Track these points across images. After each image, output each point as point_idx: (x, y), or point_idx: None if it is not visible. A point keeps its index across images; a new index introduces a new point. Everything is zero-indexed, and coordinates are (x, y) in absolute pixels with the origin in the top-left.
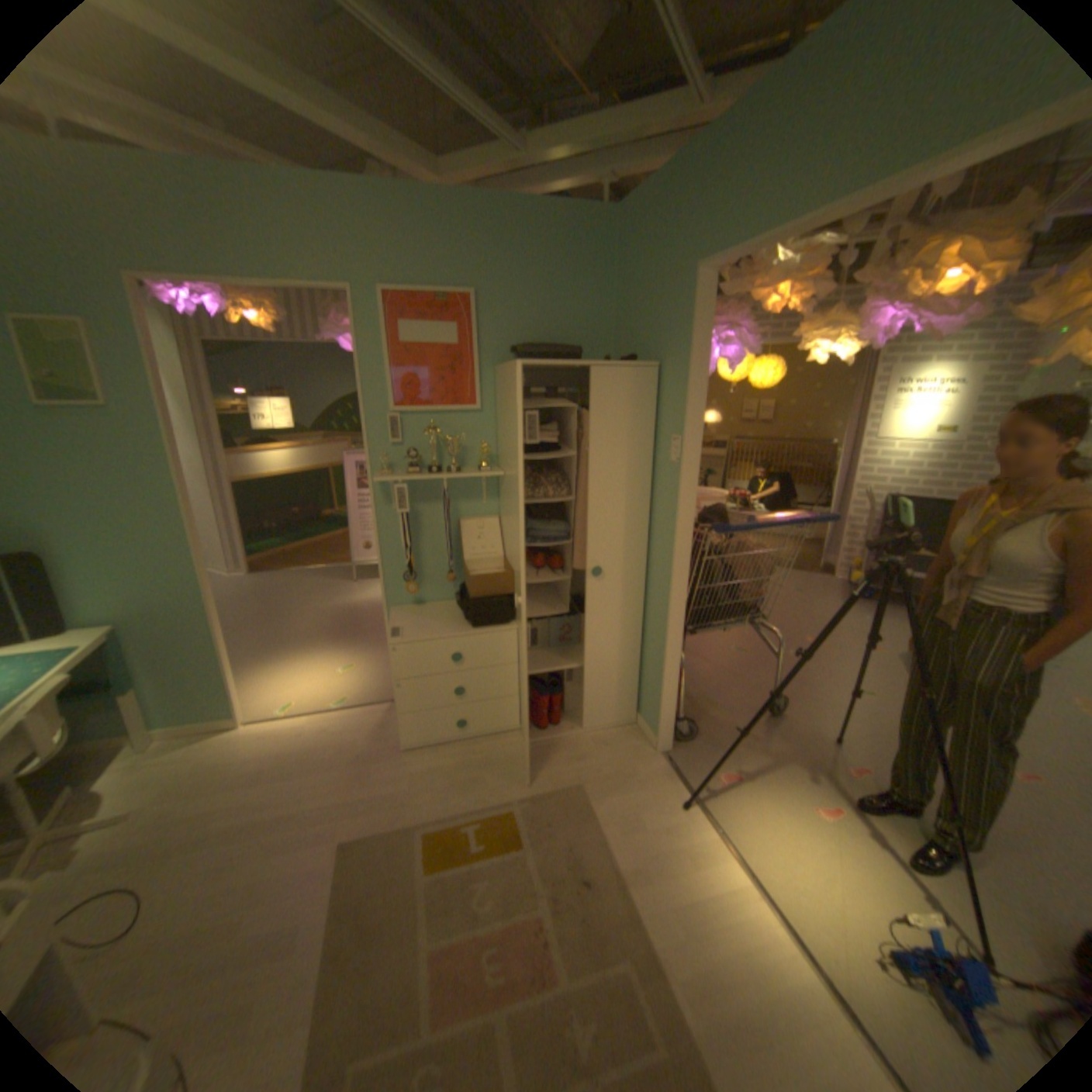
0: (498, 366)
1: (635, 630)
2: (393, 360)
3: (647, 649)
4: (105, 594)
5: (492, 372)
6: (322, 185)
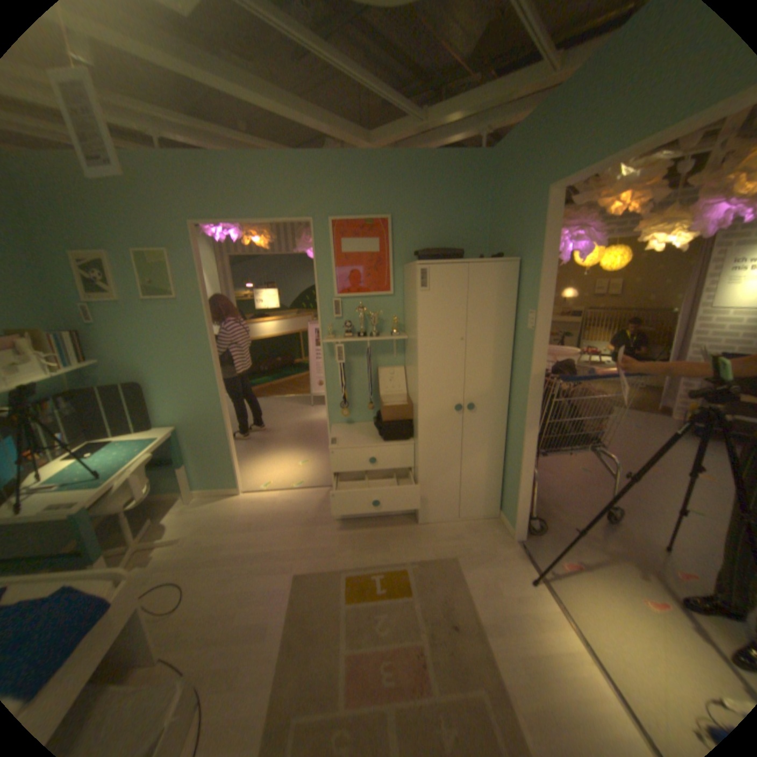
0: (405, 265)
1: (499, 450)
2: (337, 264)
3: (508, 464)
4: (171, 408)
5: (401, 269)
6: (297, 157)
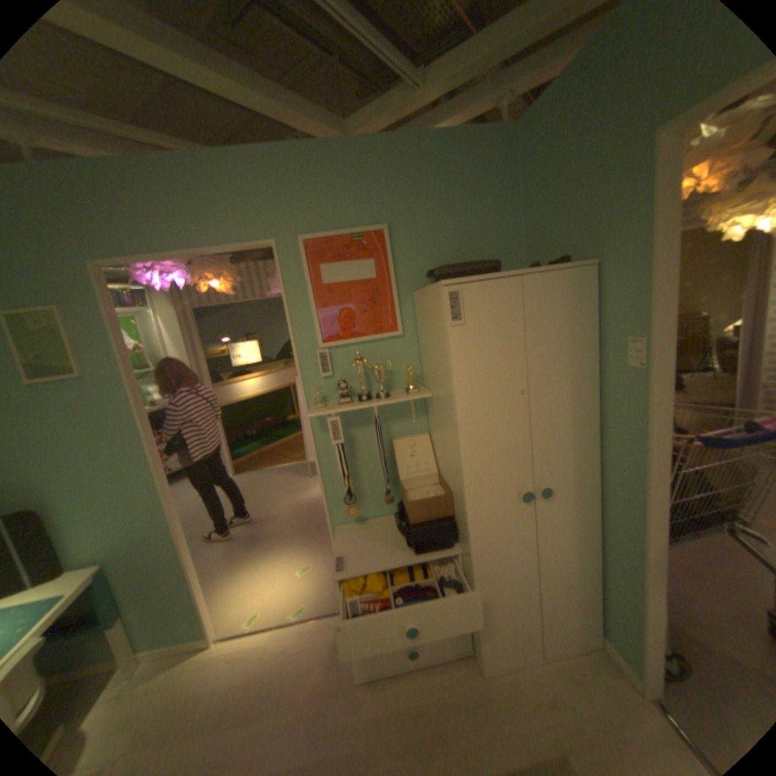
0: (416, 291)
1: (595, 550)
2: (318, 300)
3: (612, 571)
4: (92, 537)
5: (411, 297)
6: (243, 154)
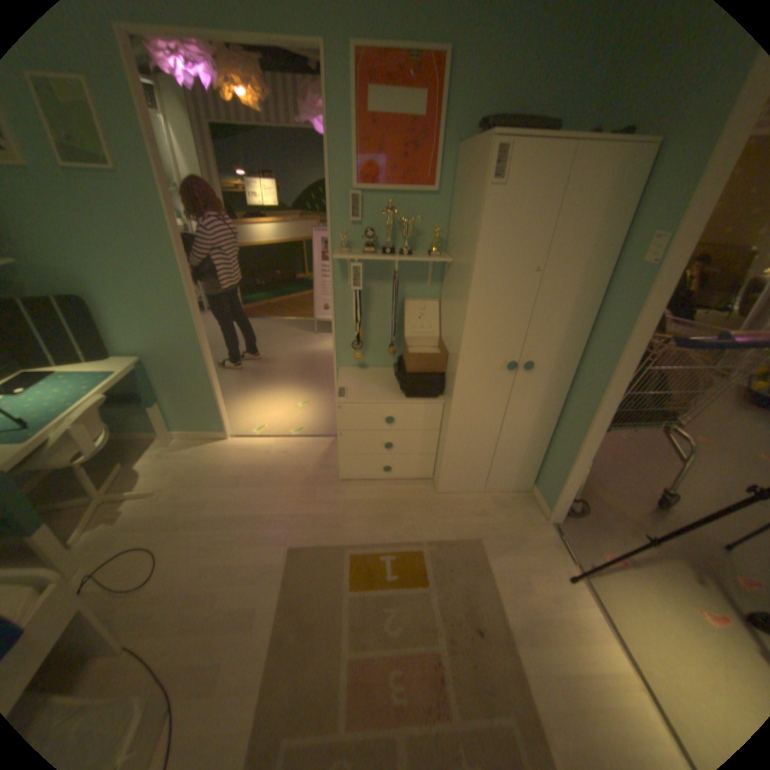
0: (463, 142)
1: (551, 420)
2: (359, 131)
3: (558, 438)
4: (132, 332)
5: (456, 150)
6: None
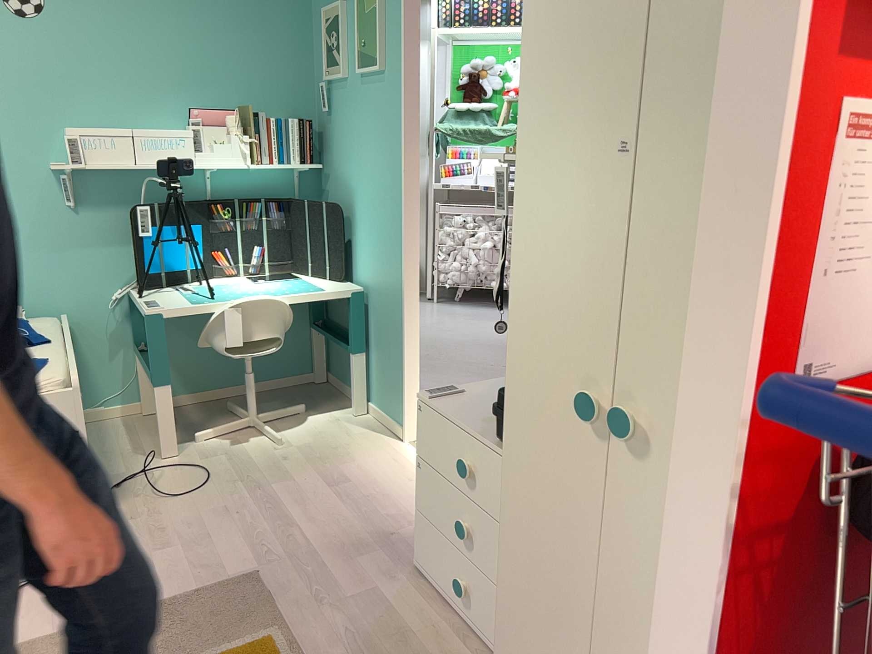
0: None
1: None
2: None
3: None
4: (366, 255)
5: None
6: None
